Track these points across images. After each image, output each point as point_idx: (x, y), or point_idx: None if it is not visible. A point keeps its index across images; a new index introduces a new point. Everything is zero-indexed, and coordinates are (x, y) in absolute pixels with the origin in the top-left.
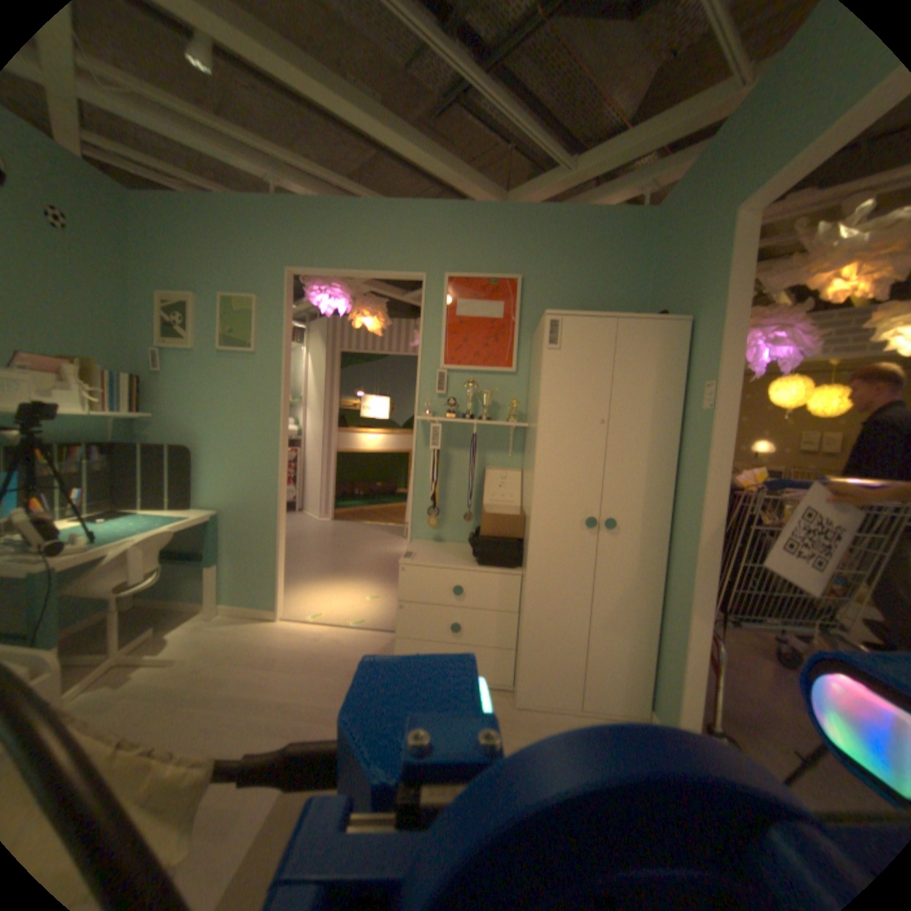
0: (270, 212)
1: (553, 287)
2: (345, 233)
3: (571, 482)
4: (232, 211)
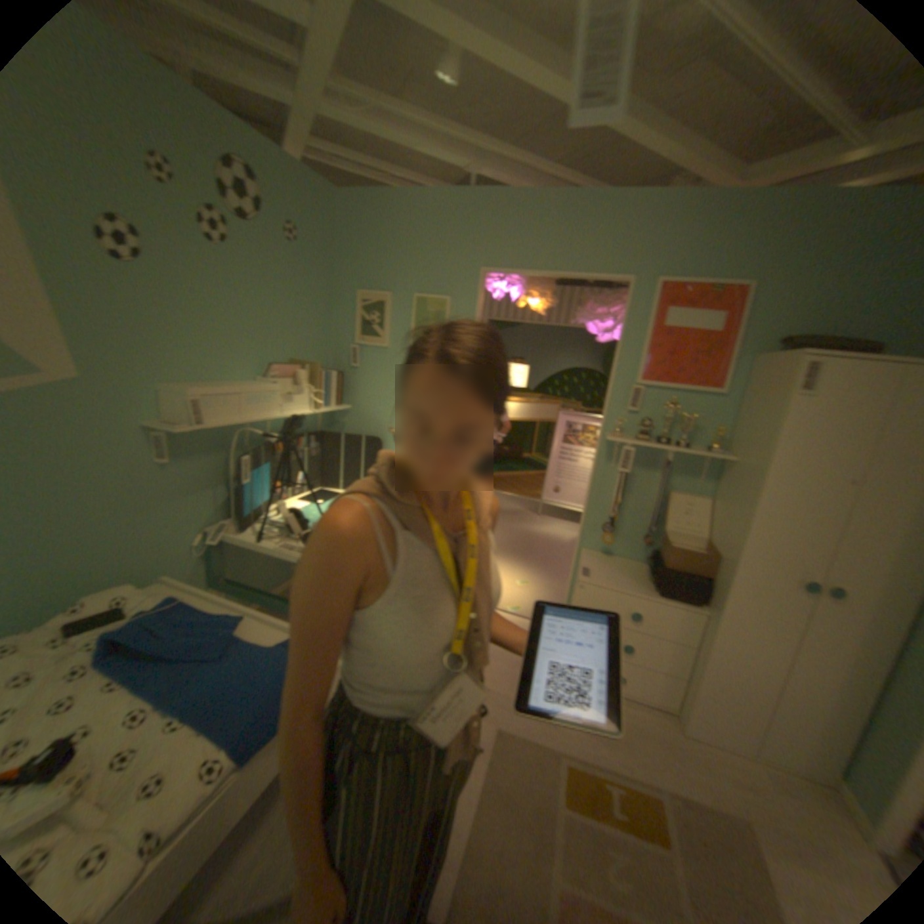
0: (472, 207)
1: (799, 294)
2: (550, 228)
3: (798, 541)
4: (435, 206)
